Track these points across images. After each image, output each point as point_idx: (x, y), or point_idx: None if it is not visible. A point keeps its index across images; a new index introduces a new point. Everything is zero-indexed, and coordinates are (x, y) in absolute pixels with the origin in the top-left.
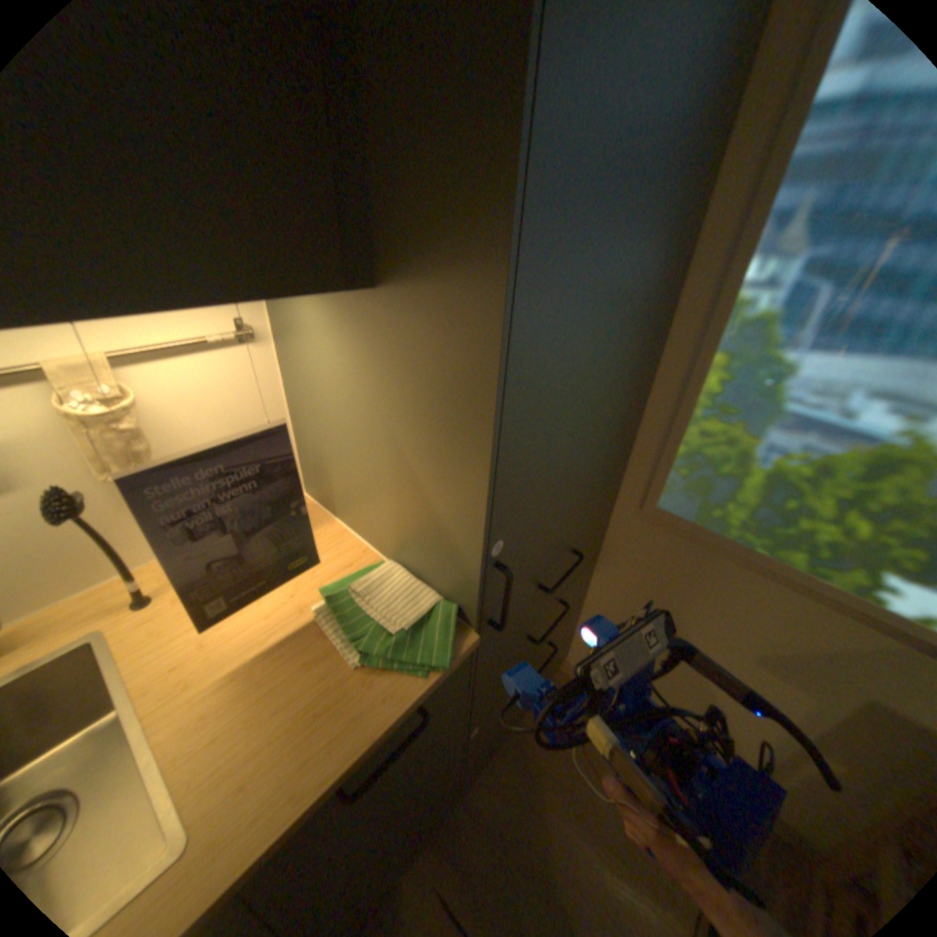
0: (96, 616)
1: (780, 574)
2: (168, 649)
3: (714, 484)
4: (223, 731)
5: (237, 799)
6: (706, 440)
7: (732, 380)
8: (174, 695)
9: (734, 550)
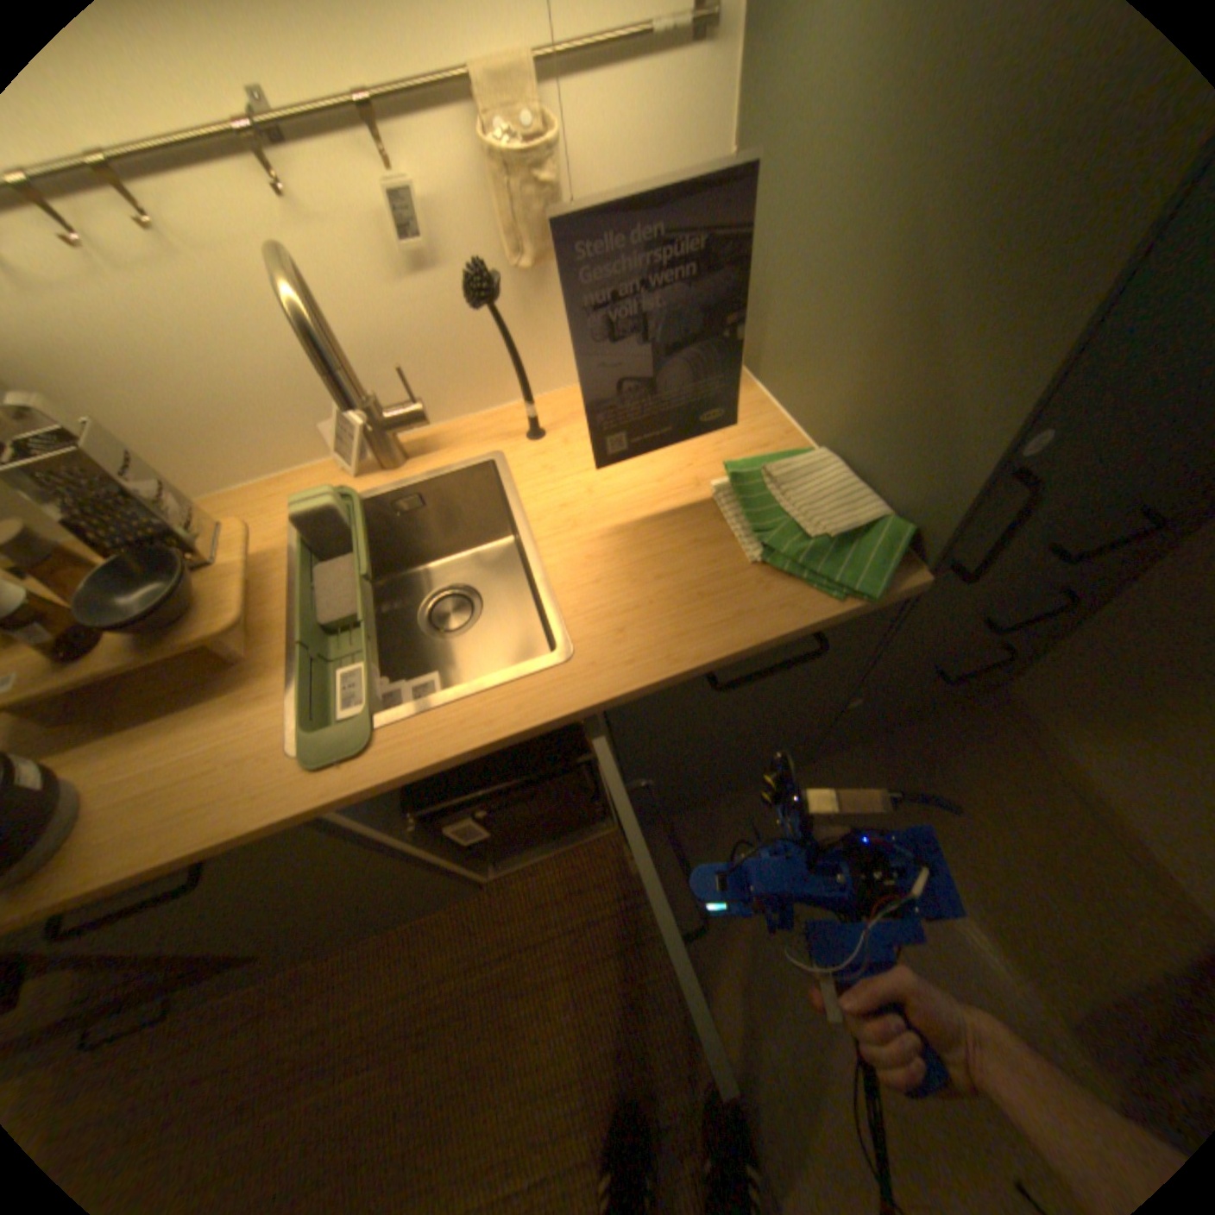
0: (496, 437)
1: None
2: (558, 486)
3: None
4: (605, 576)
5: (614, 637)
6: None
7: None
8: (563, 529)
9: None
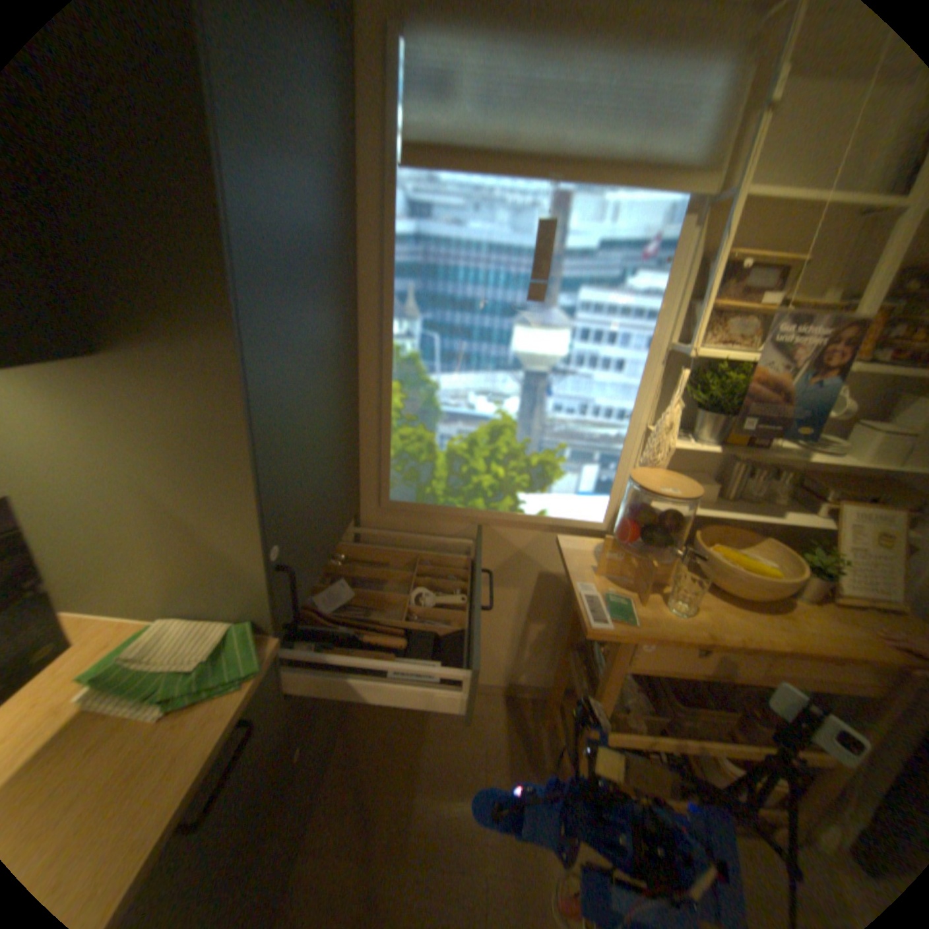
0: None
1: (474, 518)
2: None
3: (420, 471)
4: None
5: None
6: (405, 442)
7: (407, 398)
8: None
9: (445, 512)
